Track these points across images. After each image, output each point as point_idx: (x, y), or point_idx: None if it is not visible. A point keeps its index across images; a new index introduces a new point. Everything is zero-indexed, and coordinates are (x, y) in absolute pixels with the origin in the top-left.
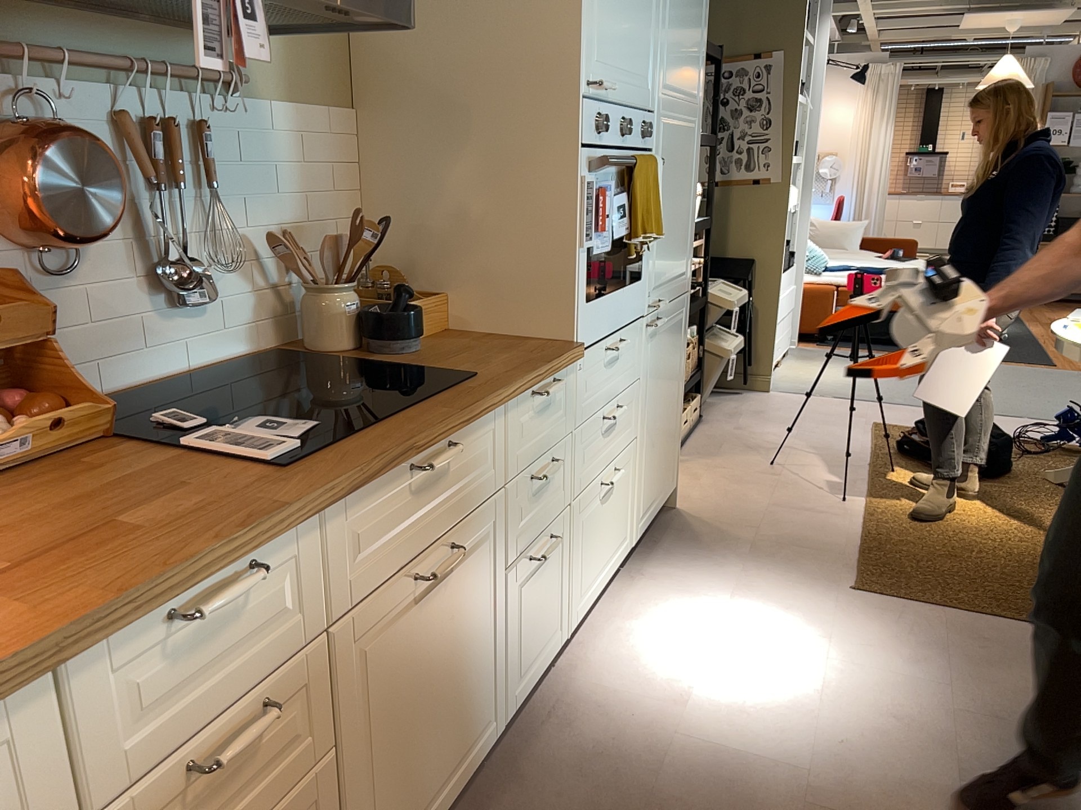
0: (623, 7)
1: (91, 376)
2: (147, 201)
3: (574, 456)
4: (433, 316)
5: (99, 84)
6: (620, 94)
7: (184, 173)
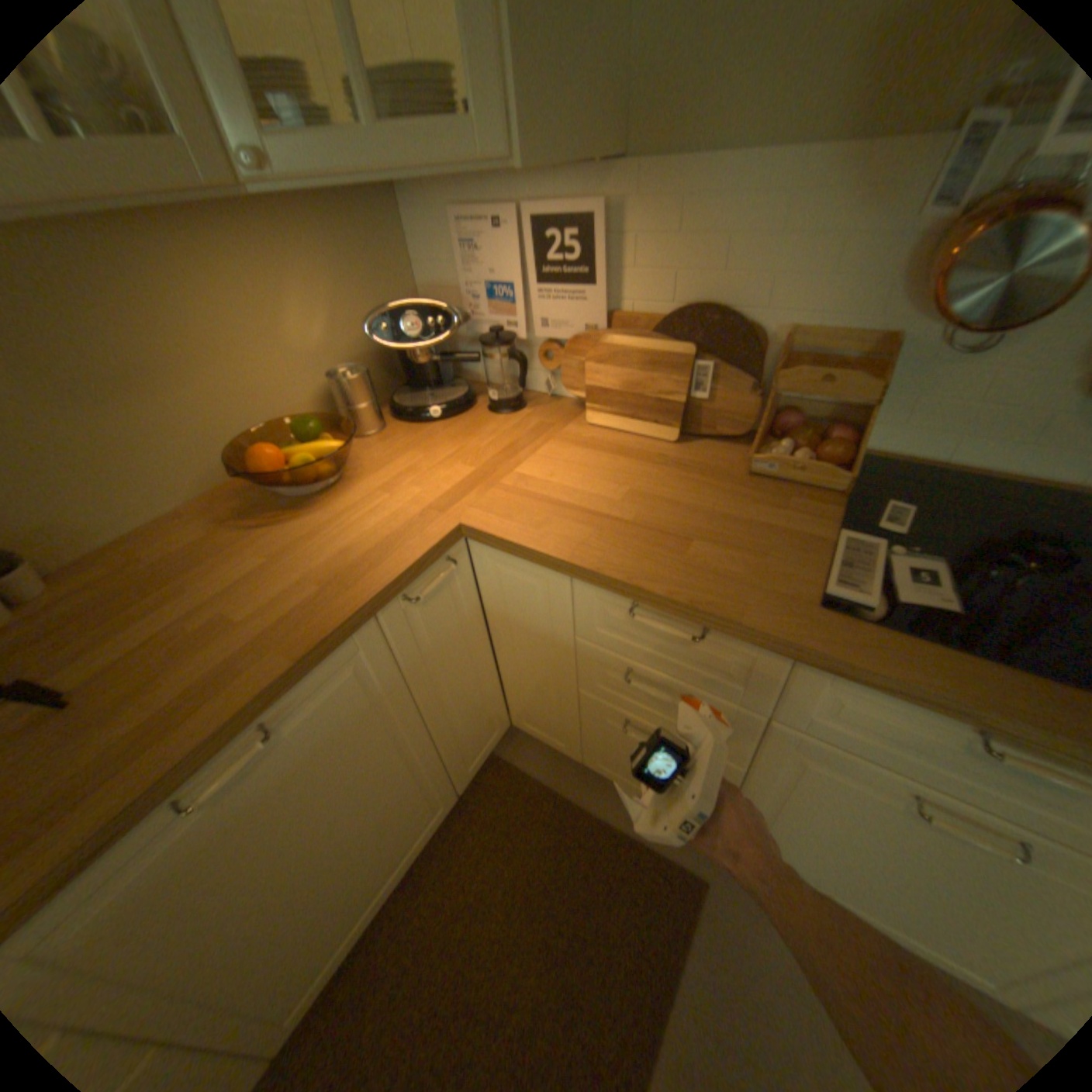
0: None
1: (950, 444)
2: None
3: None
4: None
5: None
6: None
7: None
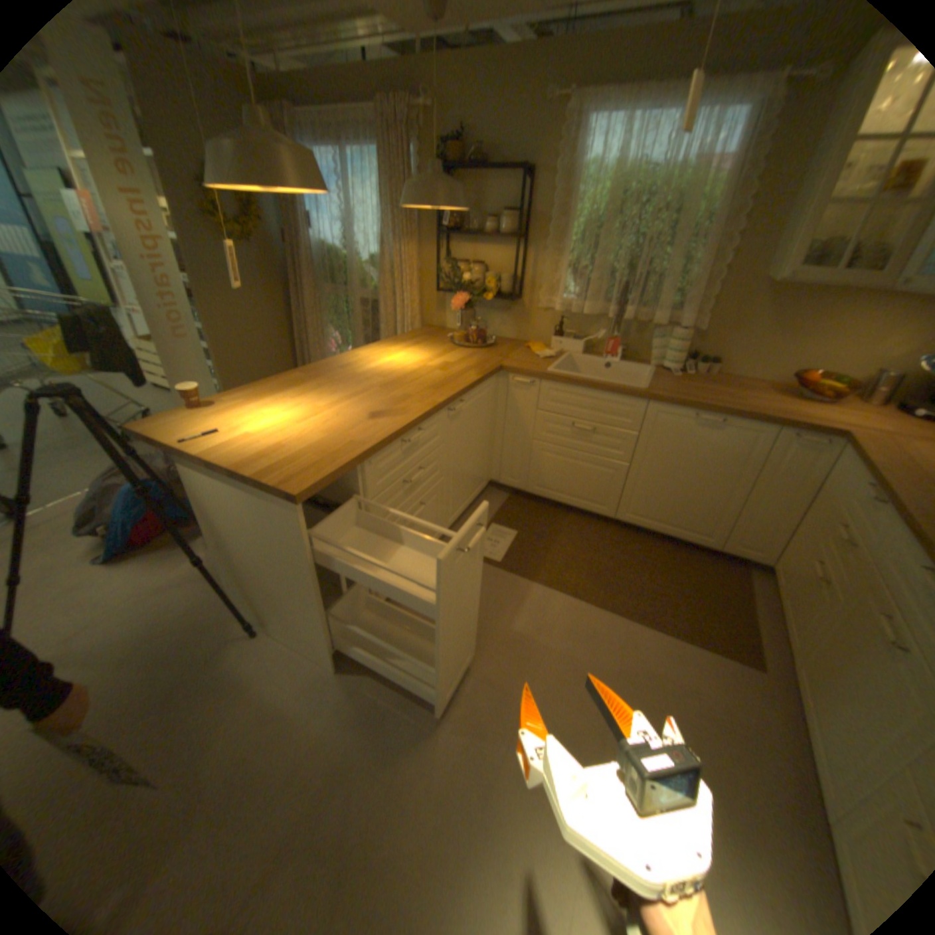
0: None
1: None
2: None
3: None
4: None
5: None
6: None
7: None
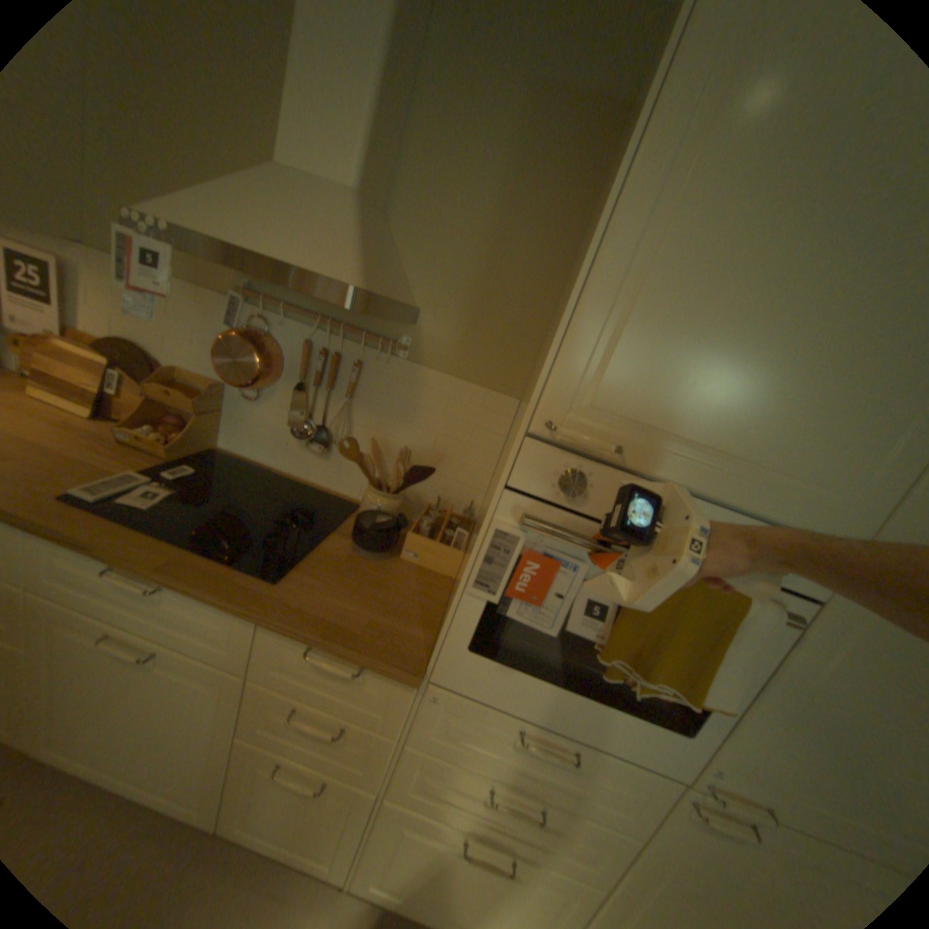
0: (738, 351)
1: (255, 452)
2: (311, 389)
3: (400, 768)
4: (438, 560)
5: (307, 325)
6: (677, 468)
7: (340, 384)
